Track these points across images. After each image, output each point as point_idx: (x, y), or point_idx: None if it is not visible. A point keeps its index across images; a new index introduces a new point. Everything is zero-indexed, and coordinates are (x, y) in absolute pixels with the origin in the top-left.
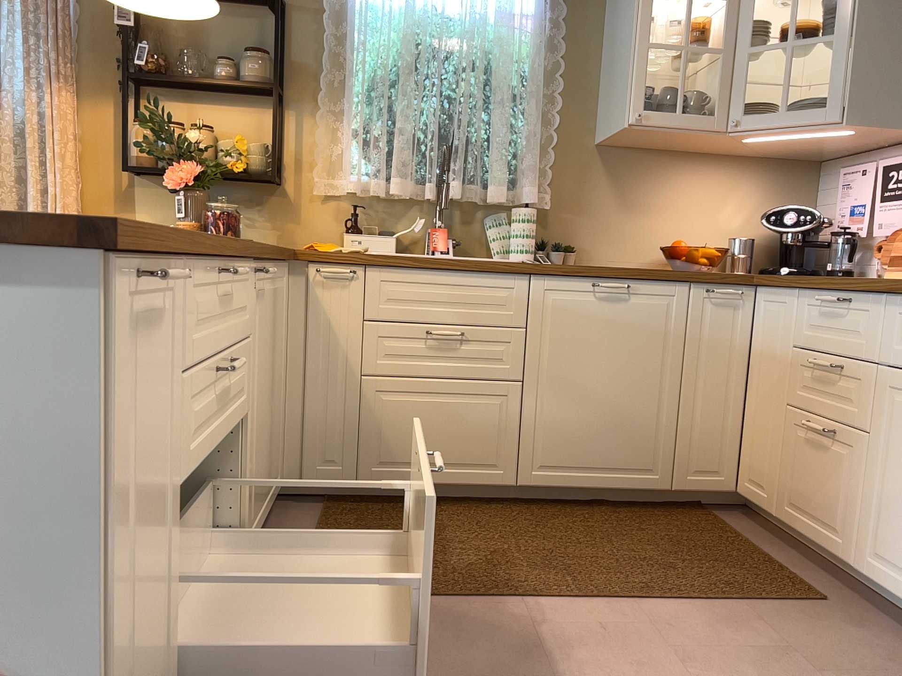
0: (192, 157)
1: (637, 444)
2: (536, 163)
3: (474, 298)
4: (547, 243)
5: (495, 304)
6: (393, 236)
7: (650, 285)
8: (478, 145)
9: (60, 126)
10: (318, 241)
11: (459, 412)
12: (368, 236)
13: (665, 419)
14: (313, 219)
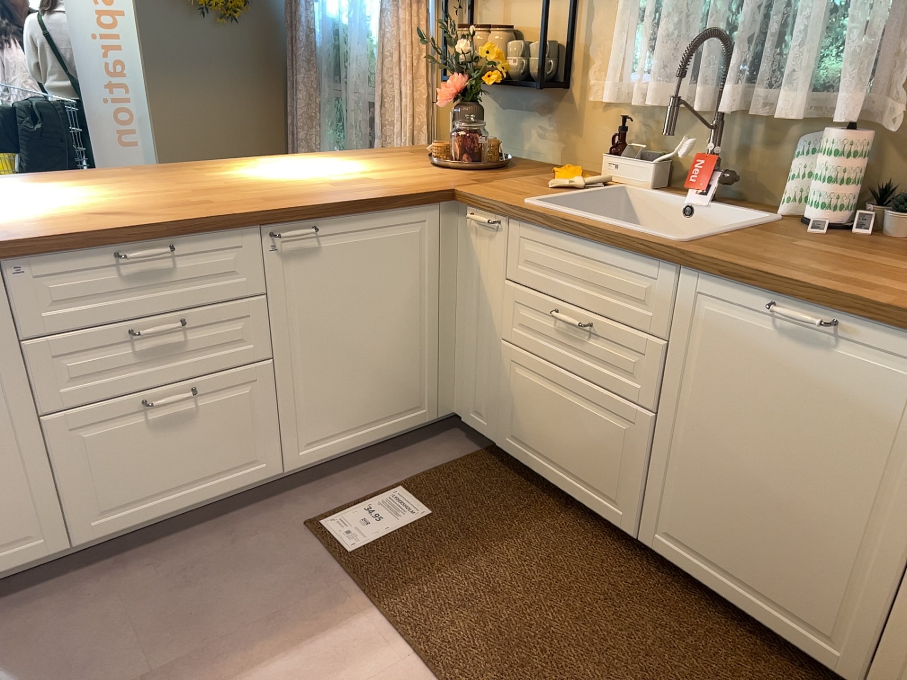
0: (458, 70)
1: (808, 585)
2: (900, 46)
3: (608, 282)
4: (899, 193)
5: (631, 297)
6: (651, 162)
7: (881, 335)
8: (778, 23)
9: (407, 40)
10: (594, 160)
11: (581, 417)
12: (623, 161)
13: (867, 575)
14: (591, 132)
